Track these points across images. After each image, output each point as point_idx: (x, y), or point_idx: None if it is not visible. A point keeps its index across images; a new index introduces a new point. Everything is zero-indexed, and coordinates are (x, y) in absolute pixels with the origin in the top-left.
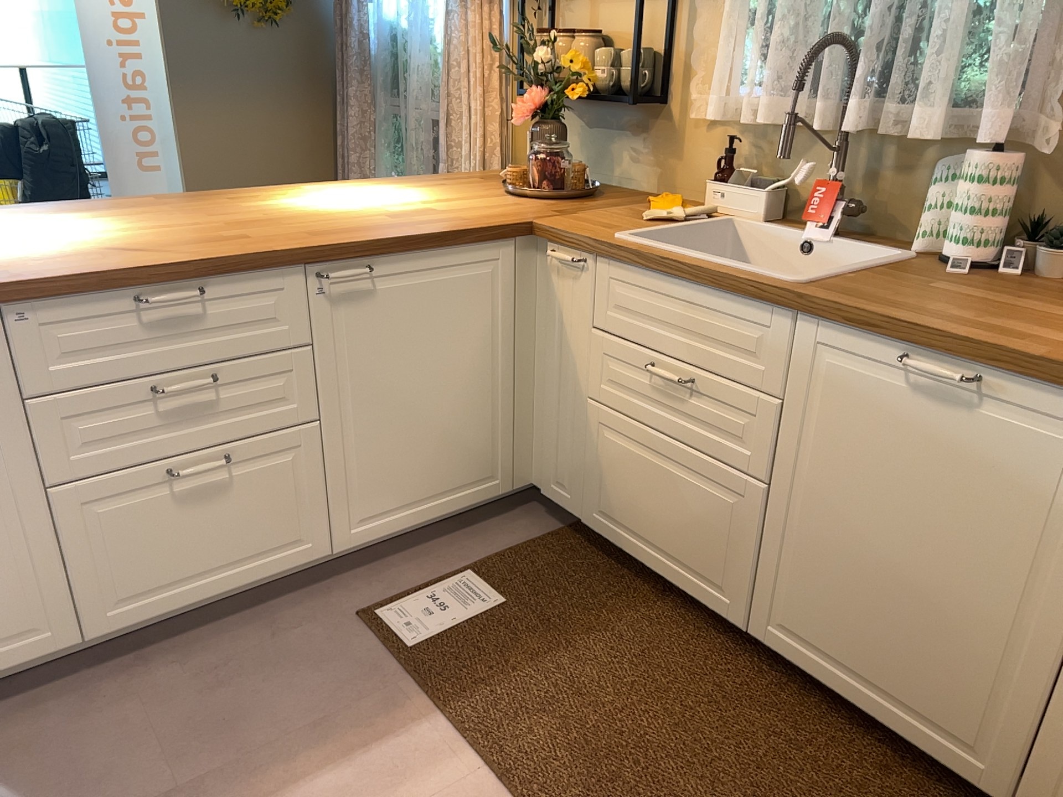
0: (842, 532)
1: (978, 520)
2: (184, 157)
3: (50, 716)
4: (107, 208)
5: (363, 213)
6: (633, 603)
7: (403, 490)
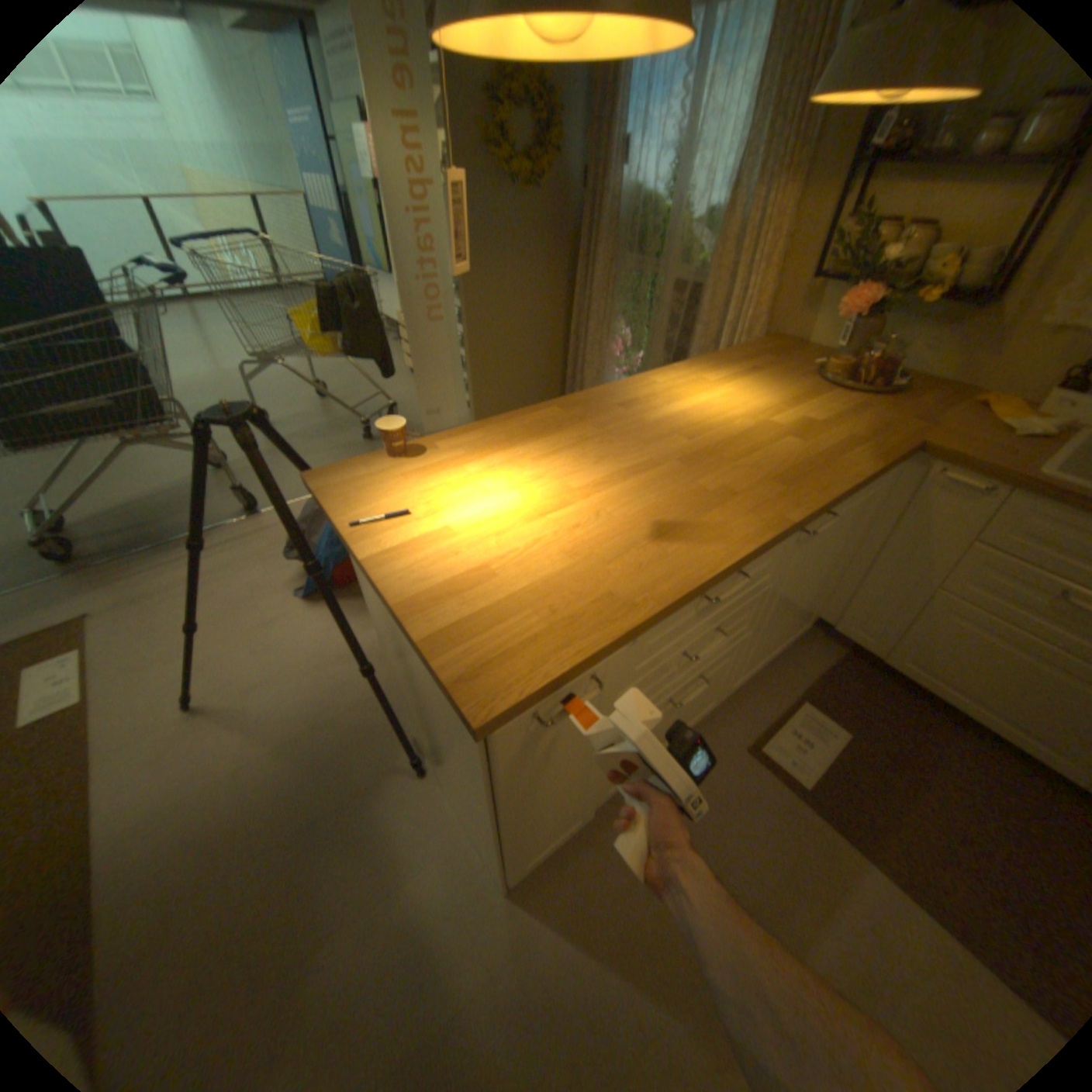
0: None
1: None
2: (464, 311)
3: (582, 872)
4: (535, 427)
5: (765, 430)
6: (948, 737)
7: (768, 652)
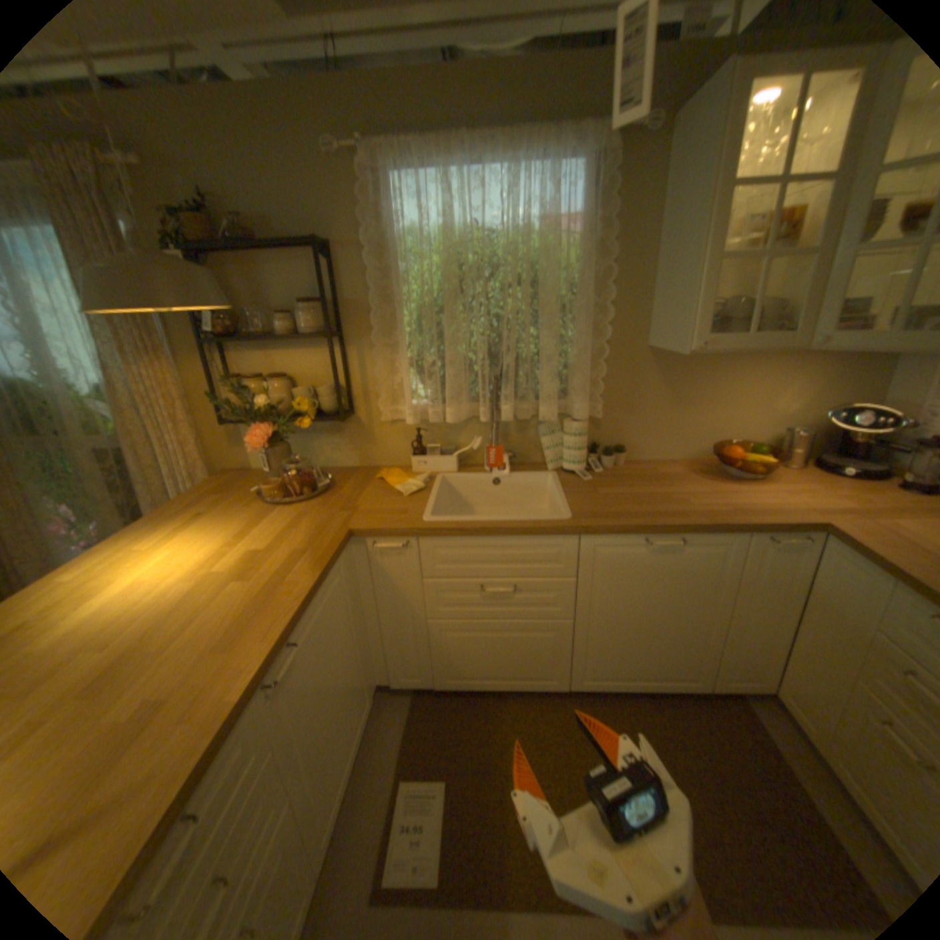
0: (621, 624)
1: (689, 594)
2: None
3: None
4: None
5: (204, 588)
6: (497, 716)
7: (336, 775)
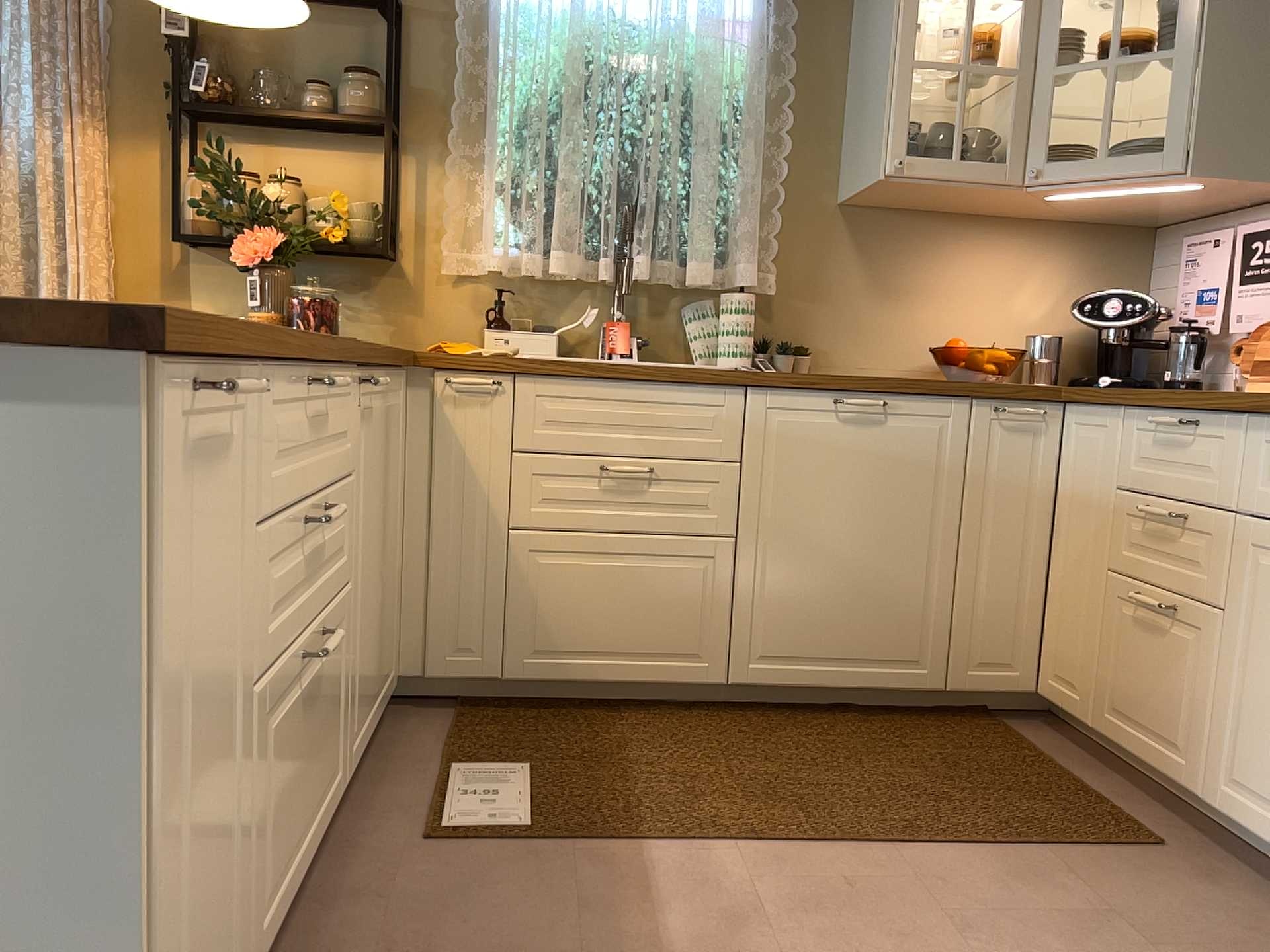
0: (806, 548)
1: (898, 495)
2: None
3: None
4: None
5: None
6: (608, 724)
7: (367, 687)
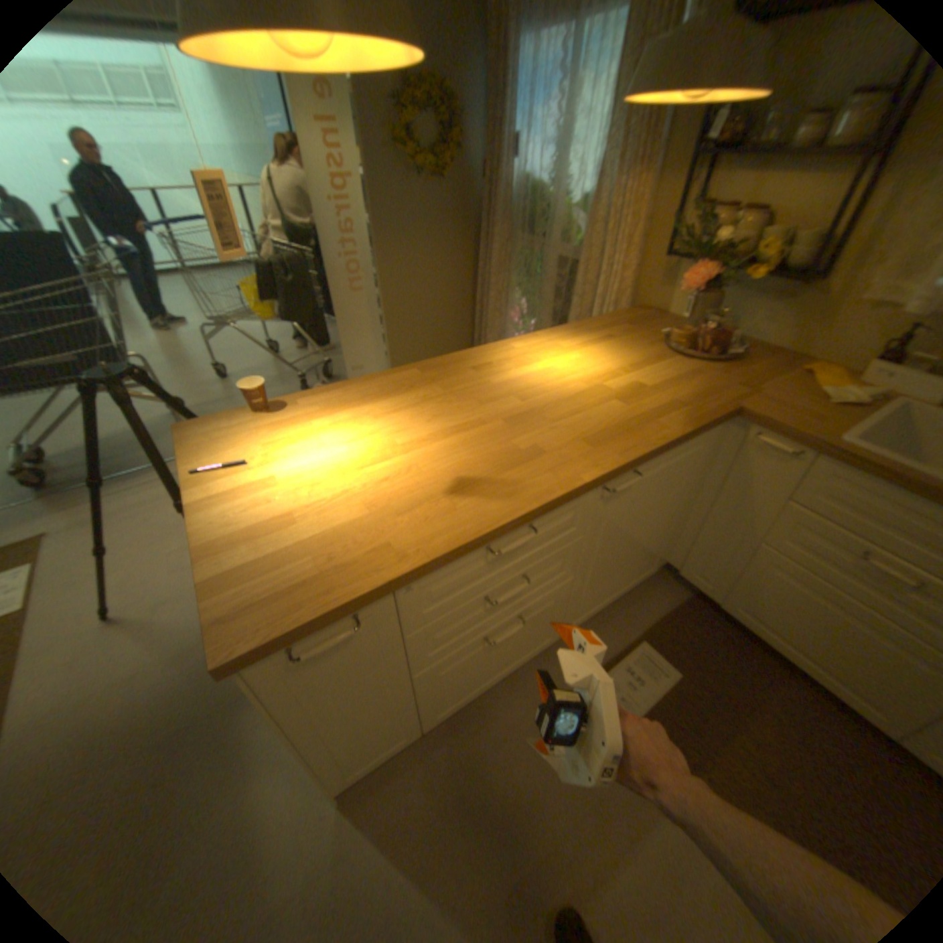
0: None
1: None
2: (378, 283)
3: (408, 789)
4: (389, 388)
5: (593, 394)
6: (774, 681)
7: (605, 594)
